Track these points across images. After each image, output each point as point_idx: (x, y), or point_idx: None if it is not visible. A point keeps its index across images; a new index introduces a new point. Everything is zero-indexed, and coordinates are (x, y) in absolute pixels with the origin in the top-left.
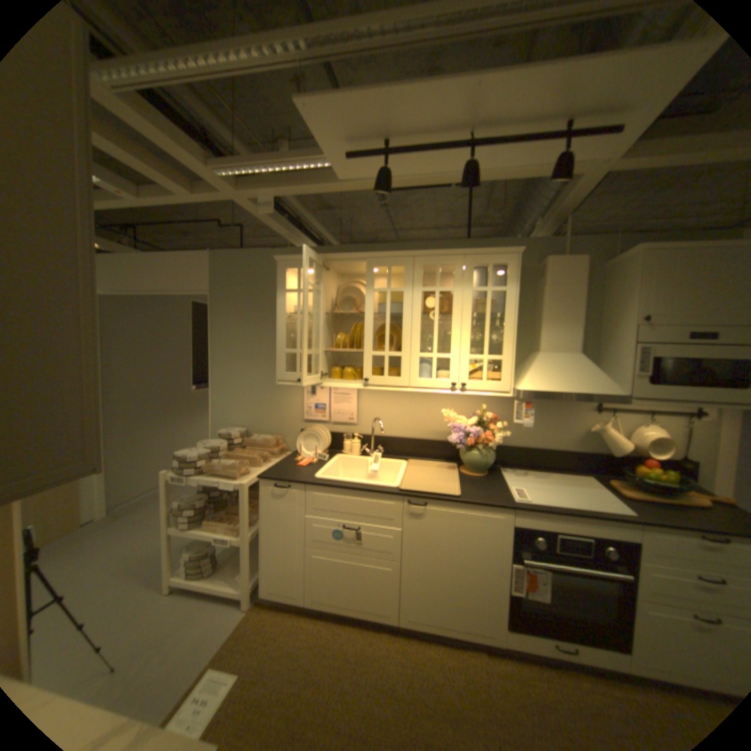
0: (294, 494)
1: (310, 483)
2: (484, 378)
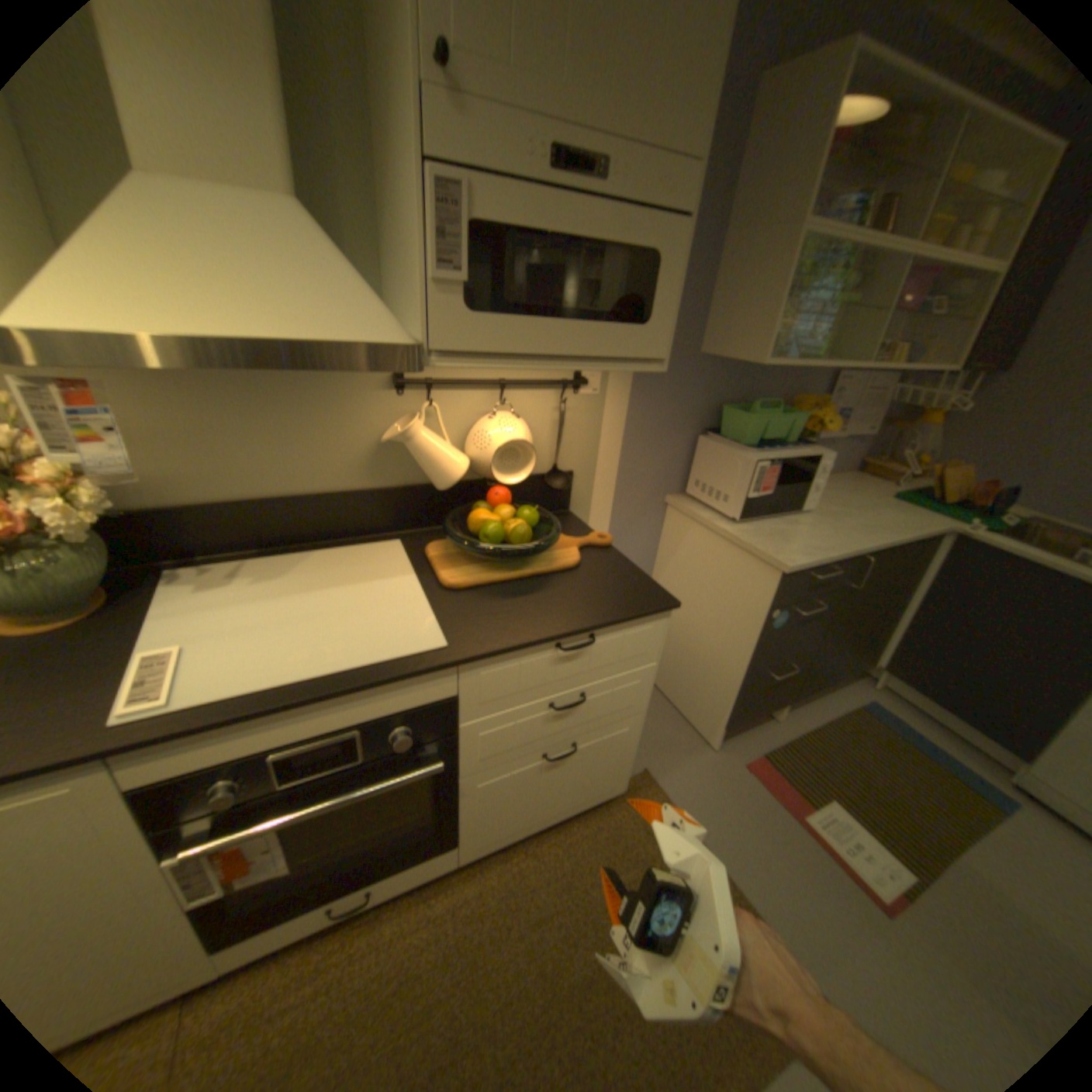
0: None
1: None
2: None
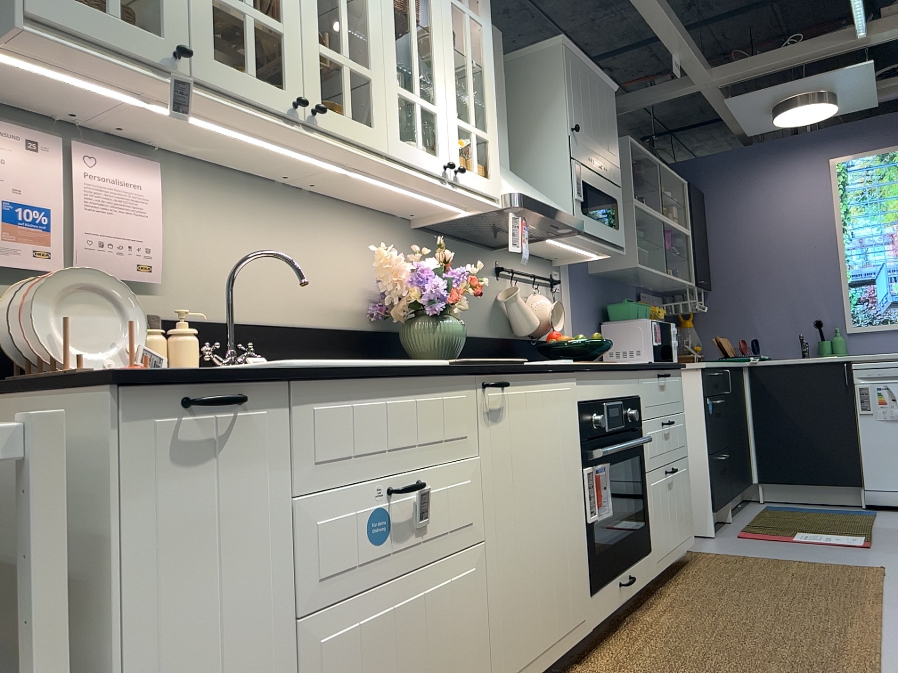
0: (252, 425)
1: (304, 370)
2: (476, 166)
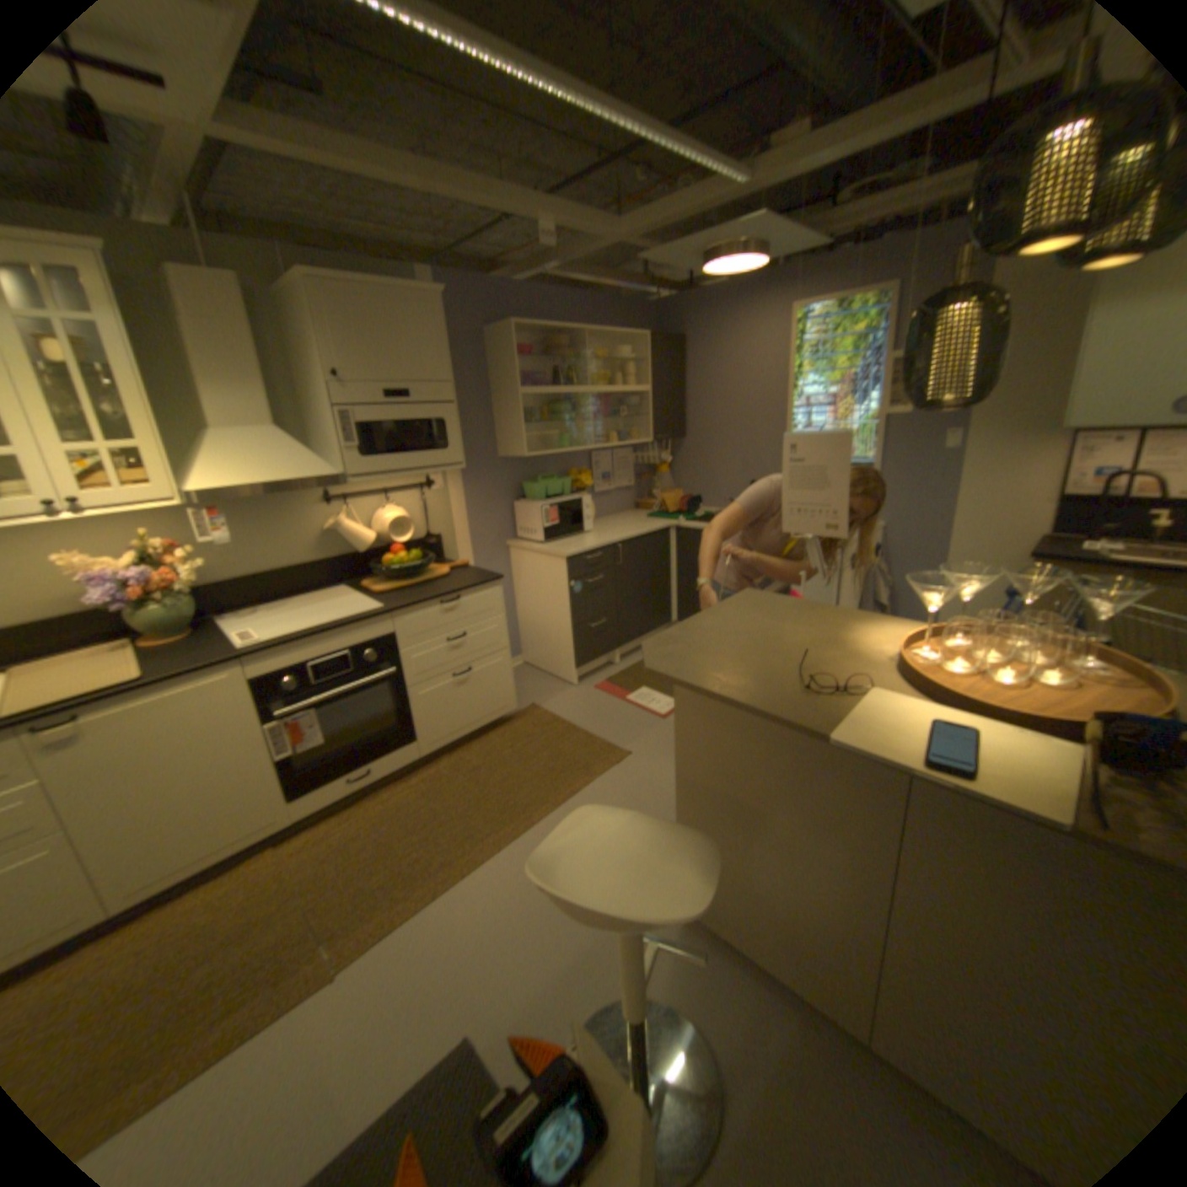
0: None
1: None
2: (118, 482)
